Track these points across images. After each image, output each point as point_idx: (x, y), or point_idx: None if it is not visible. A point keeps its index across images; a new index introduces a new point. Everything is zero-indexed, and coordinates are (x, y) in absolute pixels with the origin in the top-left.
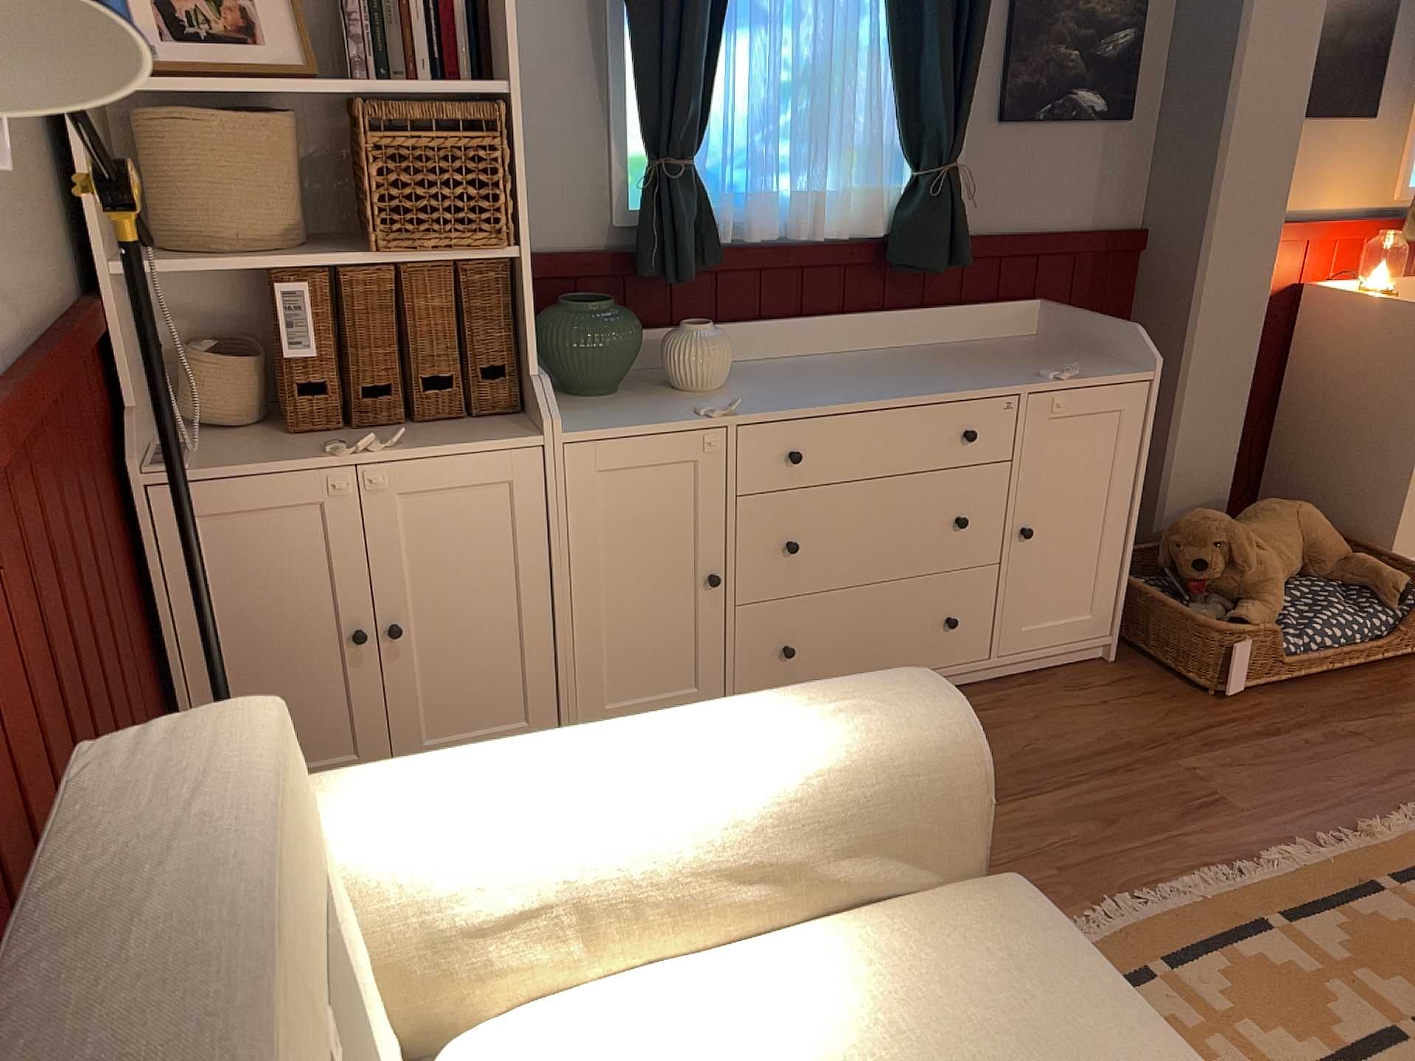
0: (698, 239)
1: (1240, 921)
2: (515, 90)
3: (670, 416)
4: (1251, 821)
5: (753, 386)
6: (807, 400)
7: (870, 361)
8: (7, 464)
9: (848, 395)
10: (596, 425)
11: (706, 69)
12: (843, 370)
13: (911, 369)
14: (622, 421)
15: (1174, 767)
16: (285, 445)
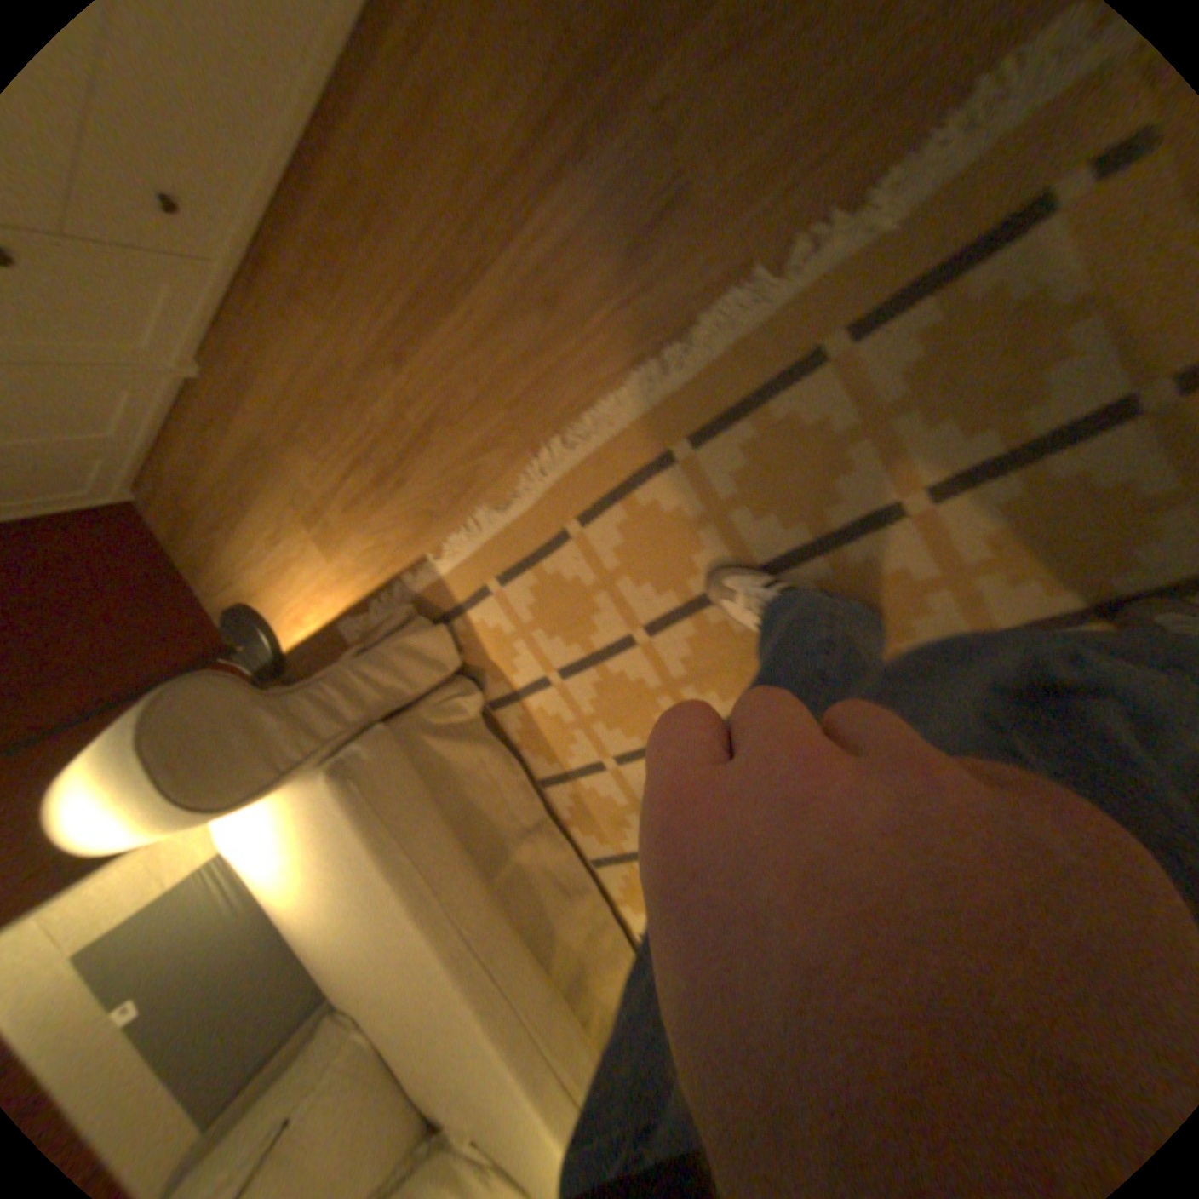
0: None
1: (646, 447)
2: None
3: None
4: (708, 228)
5: None
6: None
7: None
8: None
9: None
10: None
11: None
12: None
13: None
14: None
15: (634, 101)
16: None
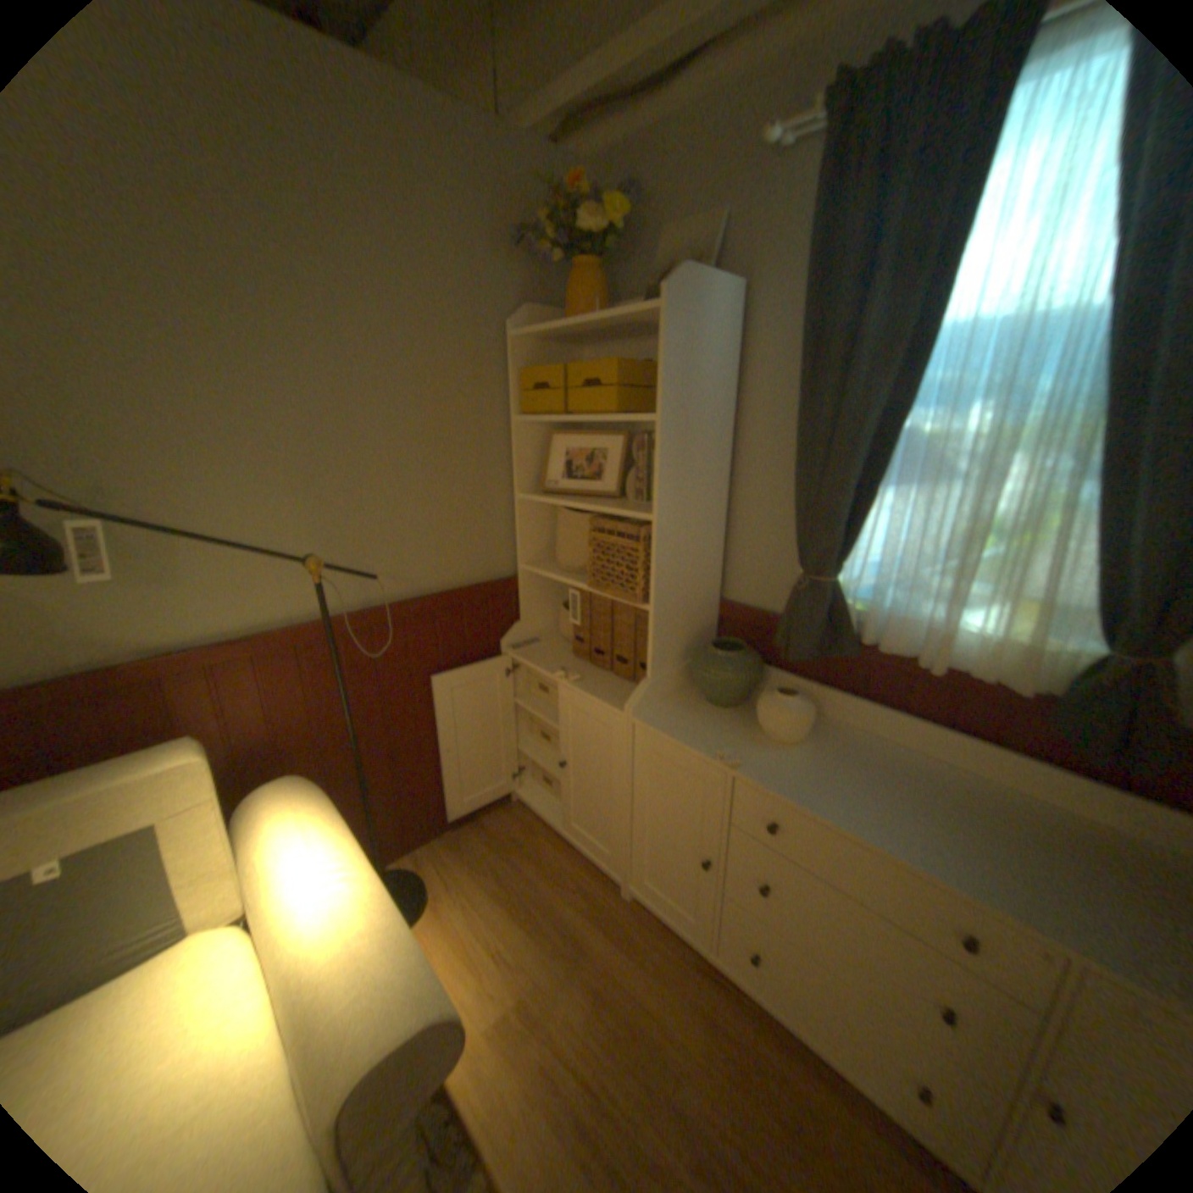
0: (827, 633)
1: None
2: (658, 520)
3: (707, 744)
4: None
5: (818, 758)
6: (814, 795)
7: (983, 803)
8: (353, 637)
9: (858, 815)
10: (664, 724)
11: (857, 514)
12: (929, 793)
13: (1003, 837)
14: (677, 730)
15: None
16: (563, 658)
